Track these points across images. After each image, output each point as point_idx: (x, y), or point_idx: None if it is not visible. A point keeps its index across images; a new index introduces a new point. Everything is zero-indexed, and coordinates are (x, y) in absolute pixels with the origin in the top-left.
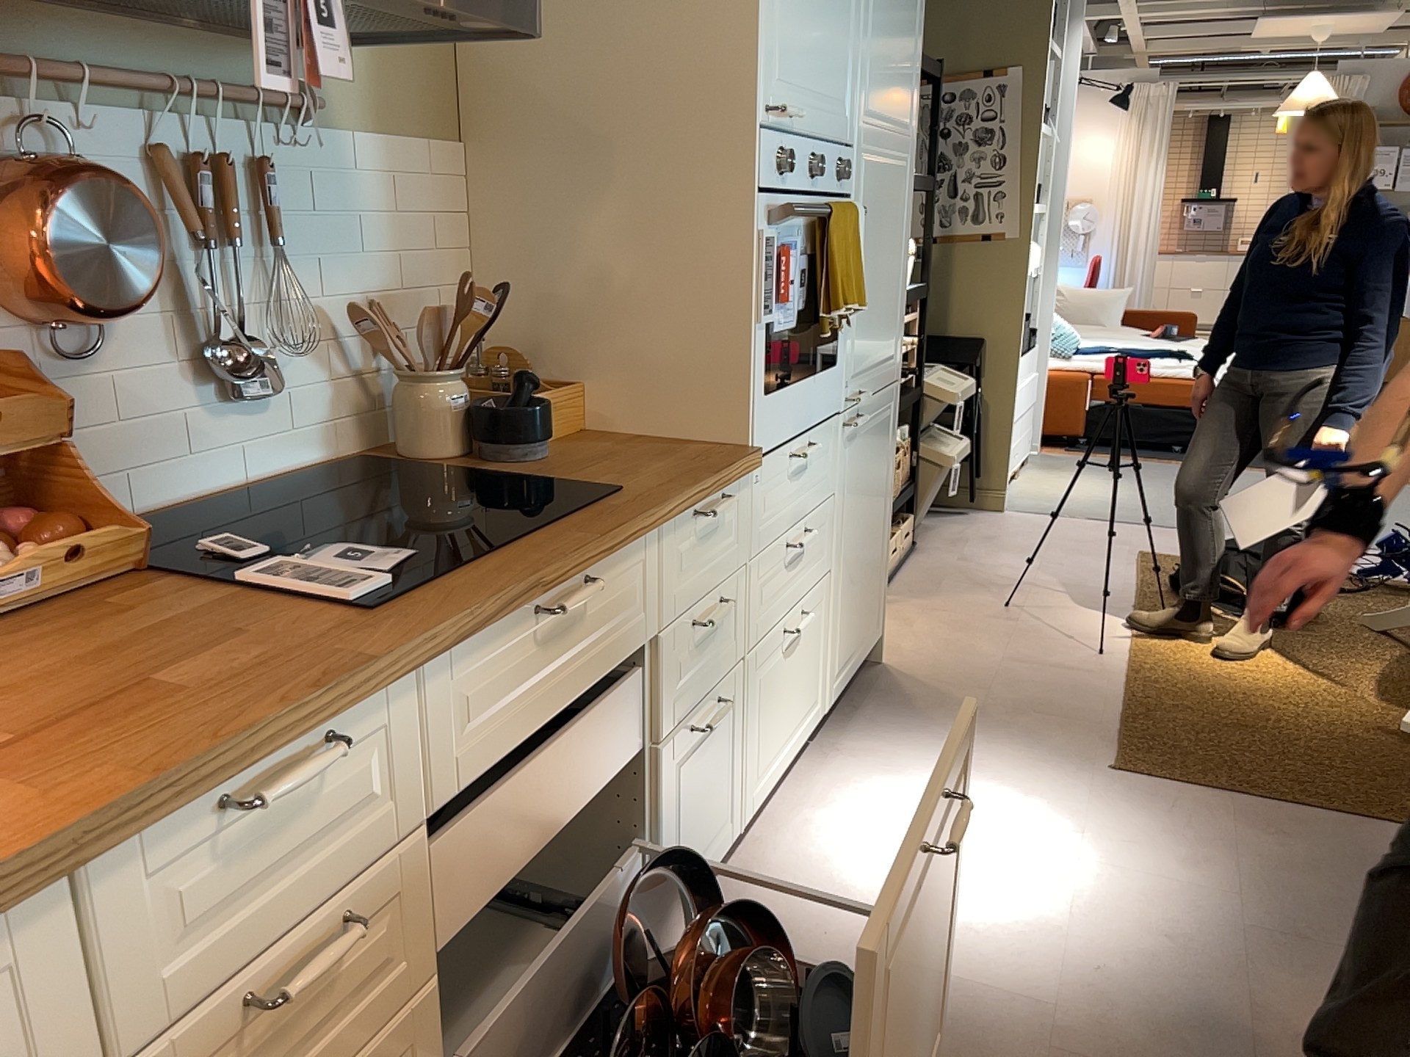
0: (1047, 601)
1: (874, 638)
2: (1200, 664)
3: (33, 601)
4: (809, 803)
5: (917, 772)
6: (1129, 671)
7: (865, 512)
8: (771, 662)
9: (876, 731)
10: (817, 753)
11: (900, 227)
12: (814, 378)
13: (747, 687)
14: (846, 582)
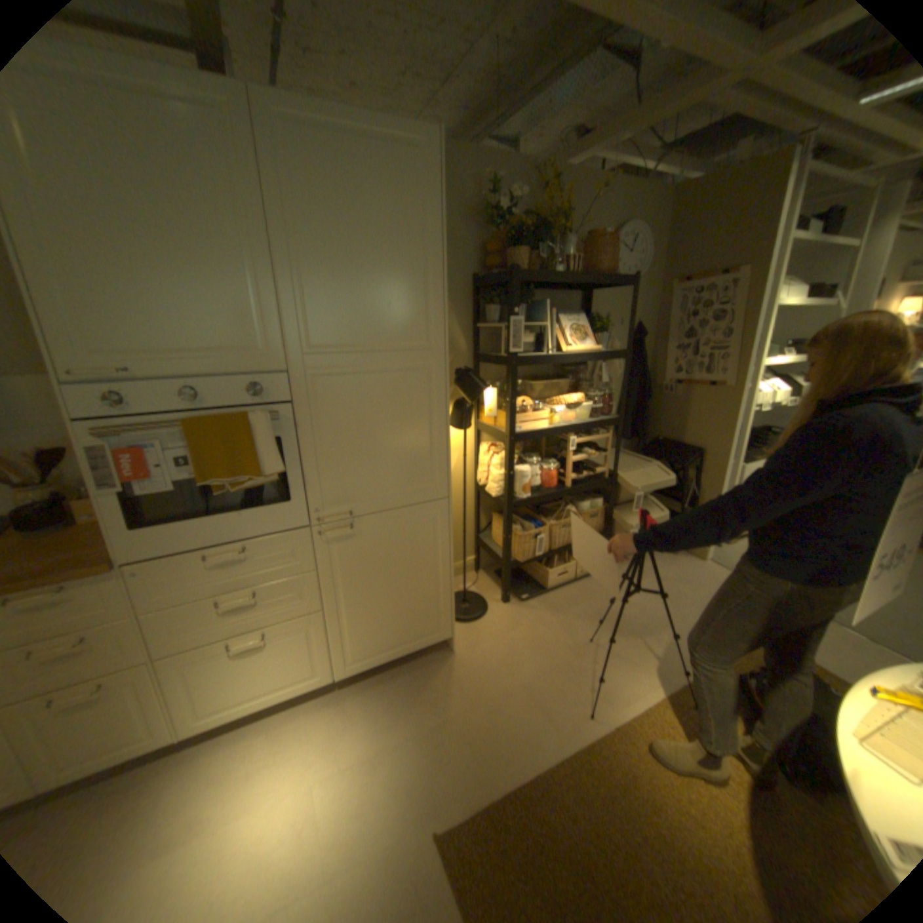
0: (624, 653)
1: (430, 641)
2: (656, 782)
3: None
4: (269, 736)
5: (339, 751)
6: (586, 751)
7: (384, 577)
8: (203, 663)
9: (372, 704)
10: (327, 701)
11: (419, 407)
12: (235, 514)
13: (157, 678)
14: (352, 616)
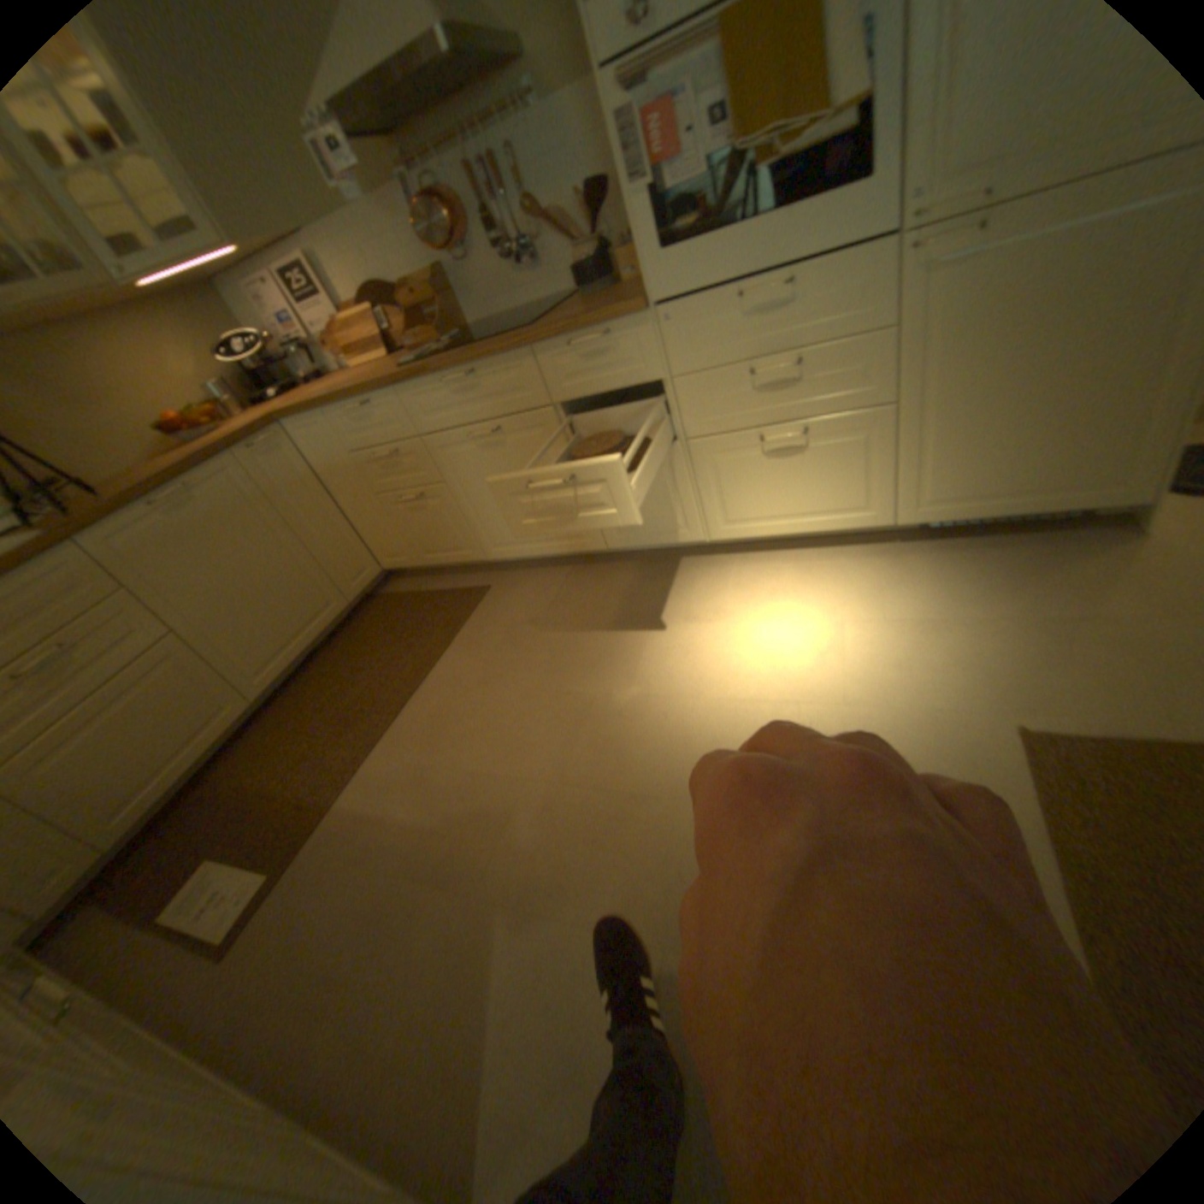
0: None
1: (1103, 499)
2: None
3: (422, 345)
4: (804, 565)
5: (892, 601)
6: None
7: (1034, 346)
8: (738, 452)
9: (956, 567)
10: (885, 550)
11: None
12: (787, 208)
13: (693, 459)
14: (952, 419)
